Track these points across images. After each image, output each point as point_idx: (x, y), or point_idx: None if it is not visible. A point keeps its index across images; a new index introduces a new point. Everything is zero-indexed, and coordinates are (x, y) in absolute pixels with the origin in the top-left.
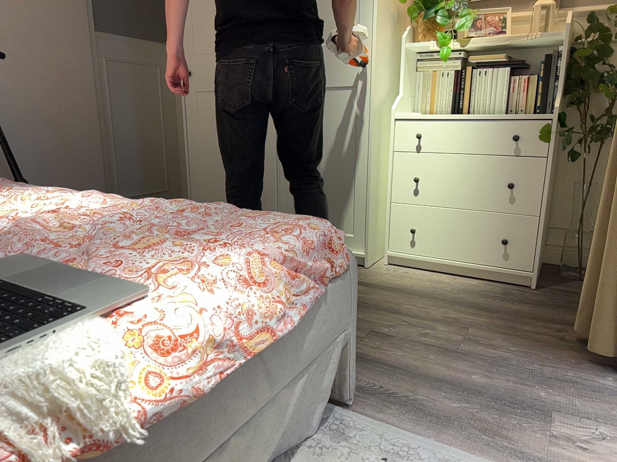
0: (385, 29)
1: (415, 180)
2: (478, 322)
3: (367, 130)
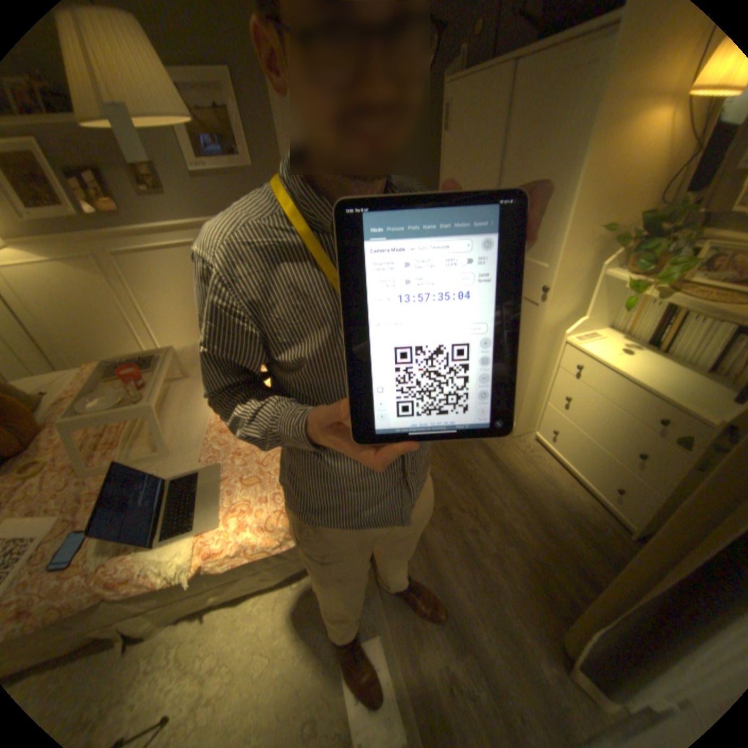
0: (580, 258)
1: (566, 399)
2: (531, 543)
3: (537, 343)
